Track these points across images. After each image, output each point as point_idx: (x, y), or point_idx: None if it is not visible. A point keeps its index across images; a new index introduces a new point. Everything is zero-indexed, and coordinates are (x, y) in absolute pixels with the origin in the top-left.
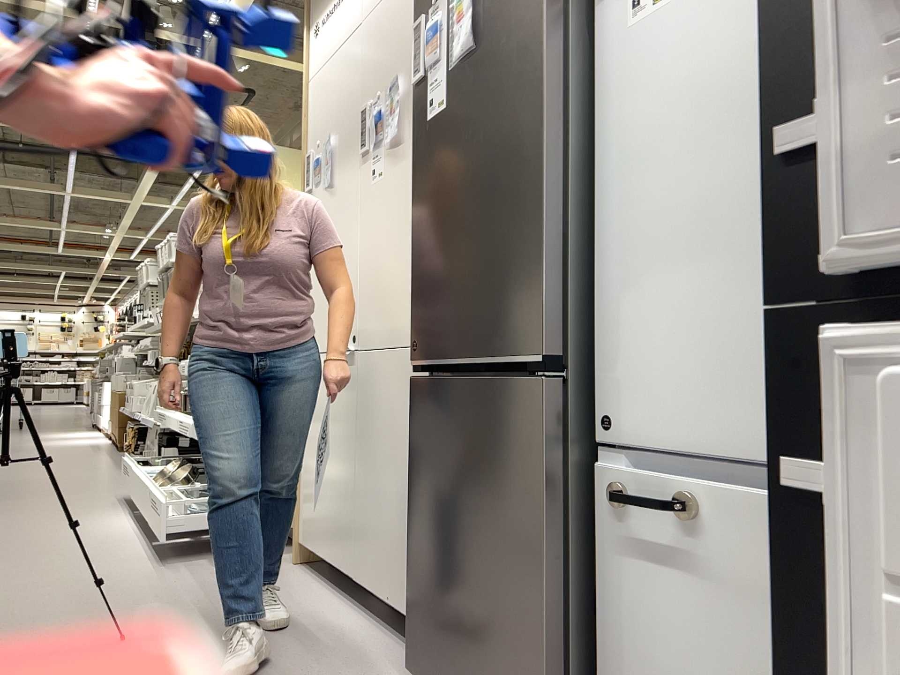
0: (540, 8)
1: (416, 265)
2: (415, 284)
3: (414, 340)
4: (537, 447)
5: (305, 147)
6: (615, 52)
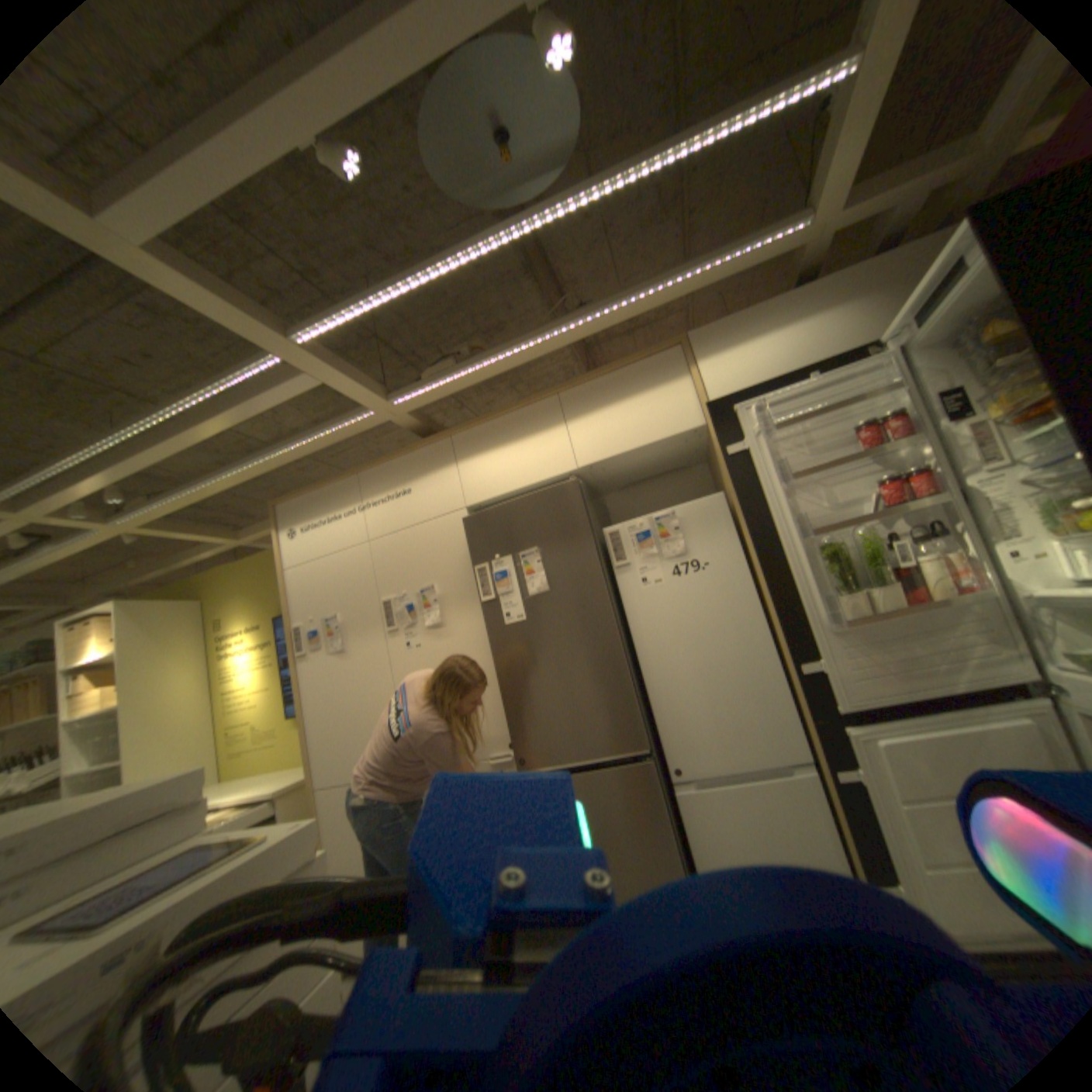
0: (597, 580)
1: (509, 710)
2: (512, 722)
3: (520, 757)
4: (653, 796)
5: (287, 621)
6: (632, 599)
